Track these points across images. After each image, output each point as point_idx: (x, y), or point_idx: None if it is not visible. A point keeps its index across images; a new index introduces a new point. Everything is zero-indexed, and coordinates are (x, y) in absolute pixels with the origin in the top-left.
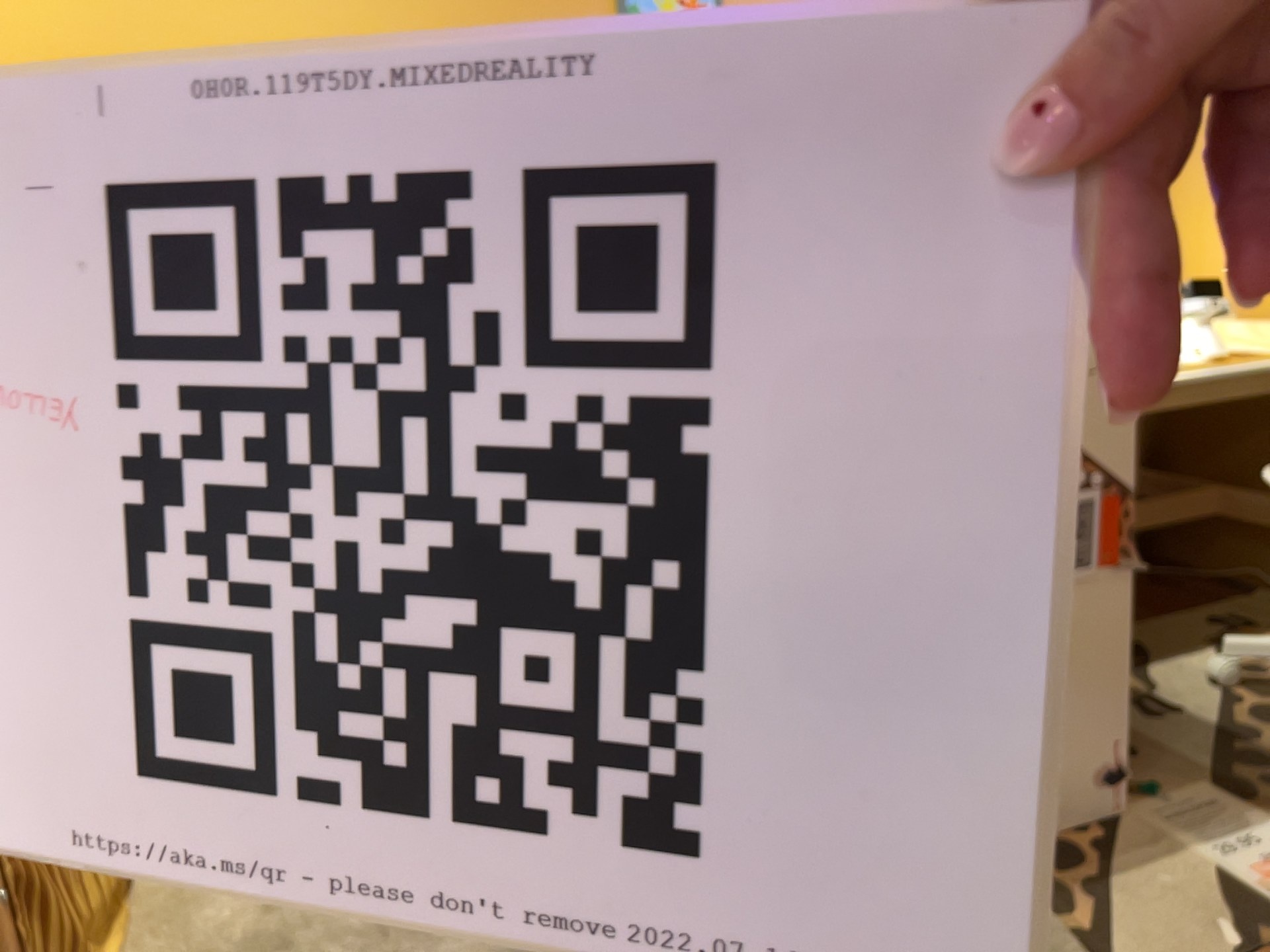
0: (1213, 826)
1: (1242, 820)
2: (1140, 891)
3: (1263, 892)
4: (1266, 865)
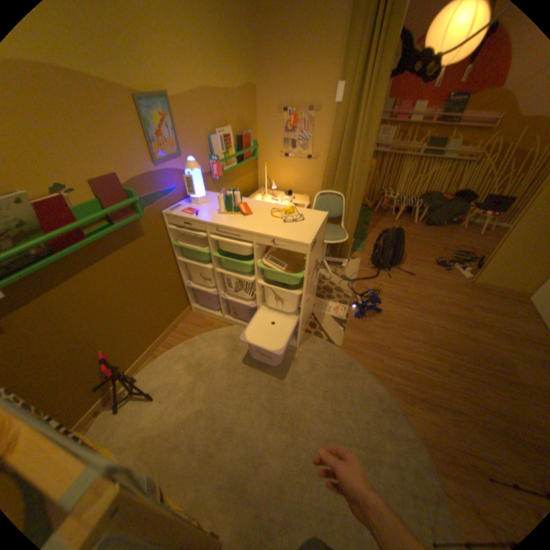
0: (322, 306)
1: (324, 303)
2: (324, 325)
3: (336, 316)
4: (332, 310)
